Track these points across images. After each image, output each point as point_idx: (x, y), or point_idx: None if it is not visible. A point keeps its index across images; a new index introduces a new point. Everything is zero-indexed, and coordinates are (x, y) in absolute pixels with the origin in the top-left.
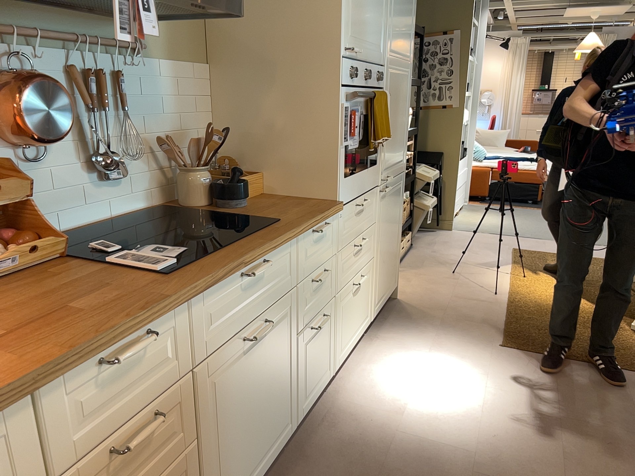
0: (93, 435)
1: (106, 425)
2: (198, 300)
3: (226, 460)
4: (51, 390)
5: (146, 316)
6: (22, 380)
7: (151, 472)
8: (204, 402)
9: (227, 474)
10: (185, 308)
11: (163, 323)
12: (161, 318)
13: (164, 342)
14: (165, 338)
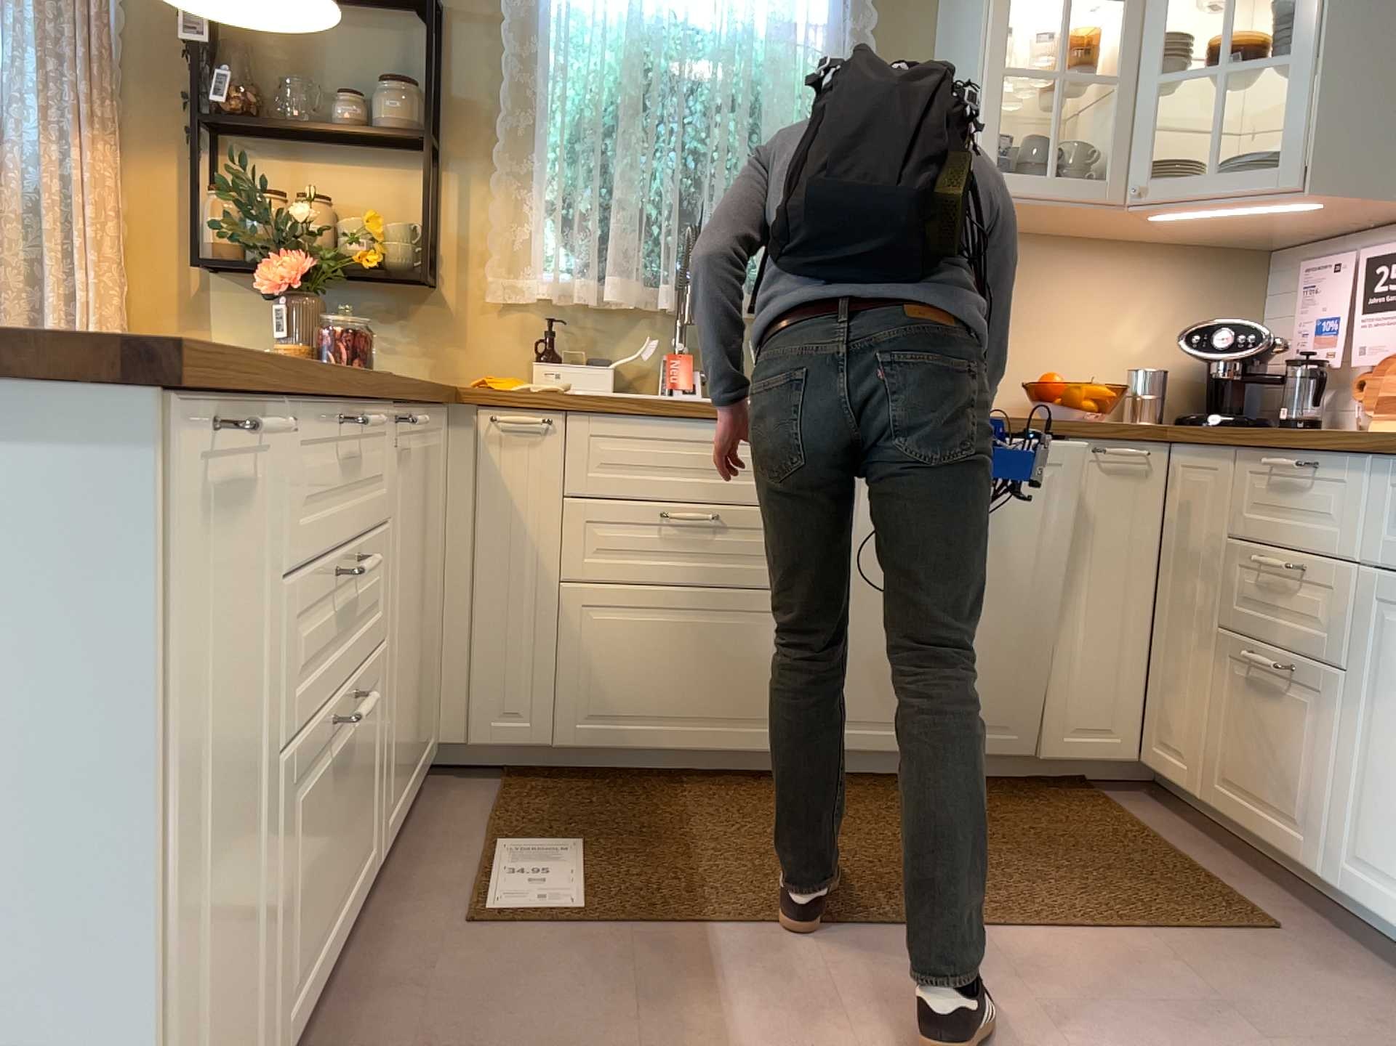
0: (1257, 529)
1: (1266, 531)
2: (1386, 472)
3: (1383, 789)
4: (1244, 459)
5: (1302, 439)
6: (1226, 433)
7: (1288, 637)
8: (1366, 637)
9: (1380, 817)
10: (1364, 469)
11: (1335, 470)
12: (1321, 455)
13: (1331, 494)
14: (1336, 491)
